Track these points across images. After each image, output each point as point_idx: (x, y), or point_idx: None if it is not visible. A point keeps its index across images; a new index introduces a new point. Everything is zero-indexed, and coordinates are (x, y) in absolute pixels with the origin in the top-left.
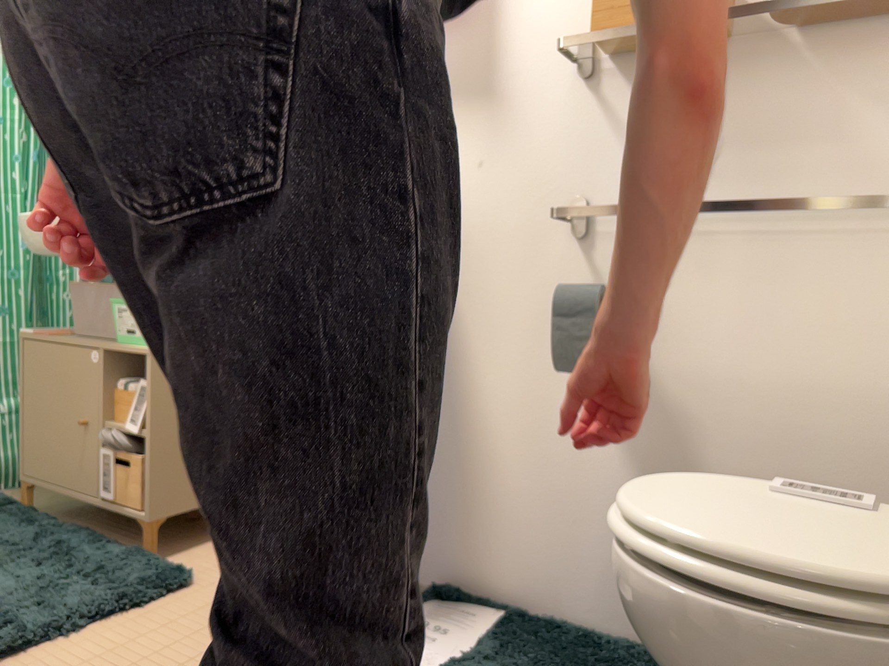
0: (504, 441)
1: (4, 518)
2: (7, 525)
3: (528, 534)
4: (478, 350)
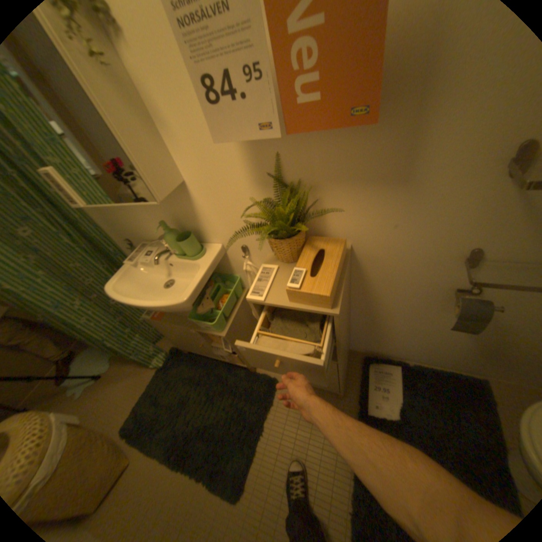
0: (400, 326)
1: (186, 365)
2: (191, 371)
3: (409, 346)
4: (388, 300)
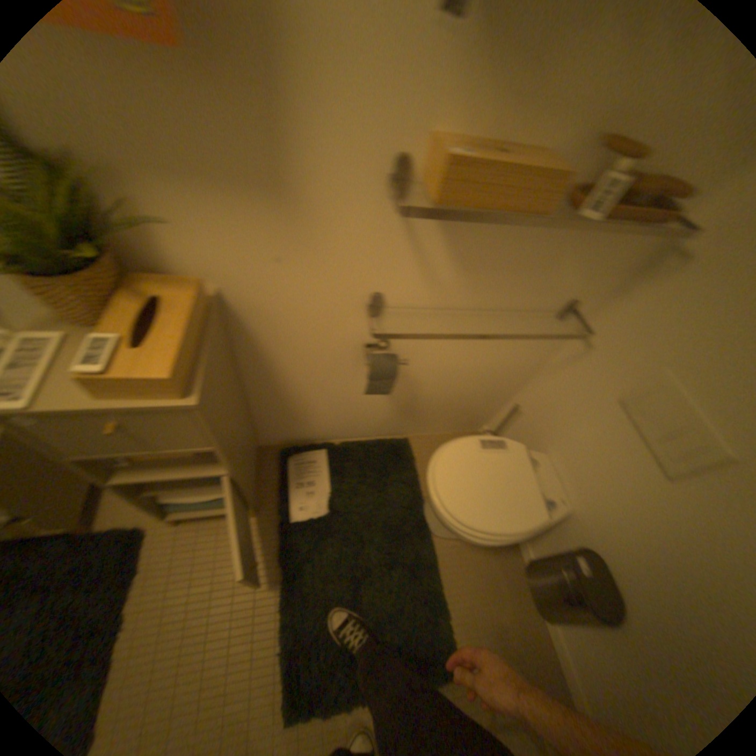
0: (317, 399)
1: None
2: None
3: (332, 422)
4: (295, 369)
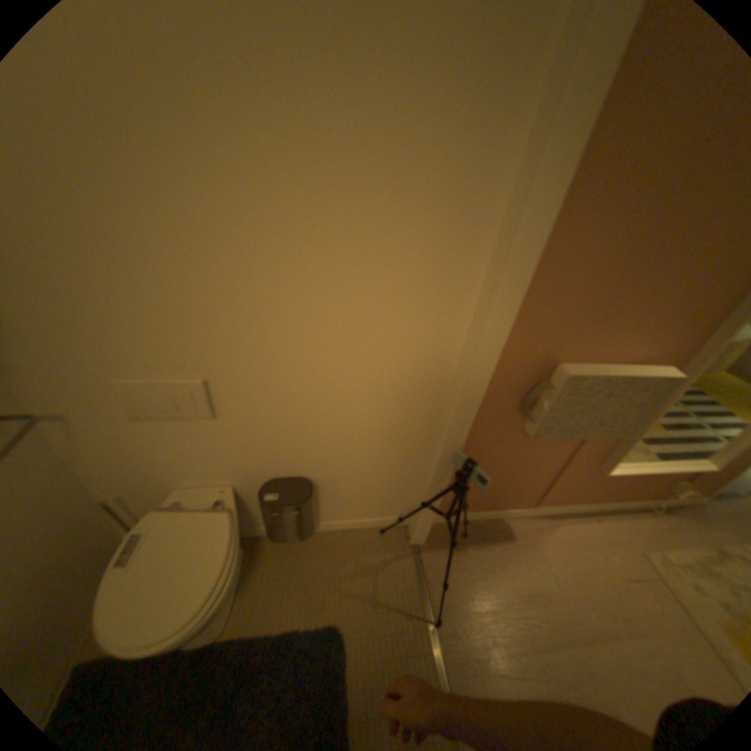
0: None
1: None
2: None
3: None
4: None
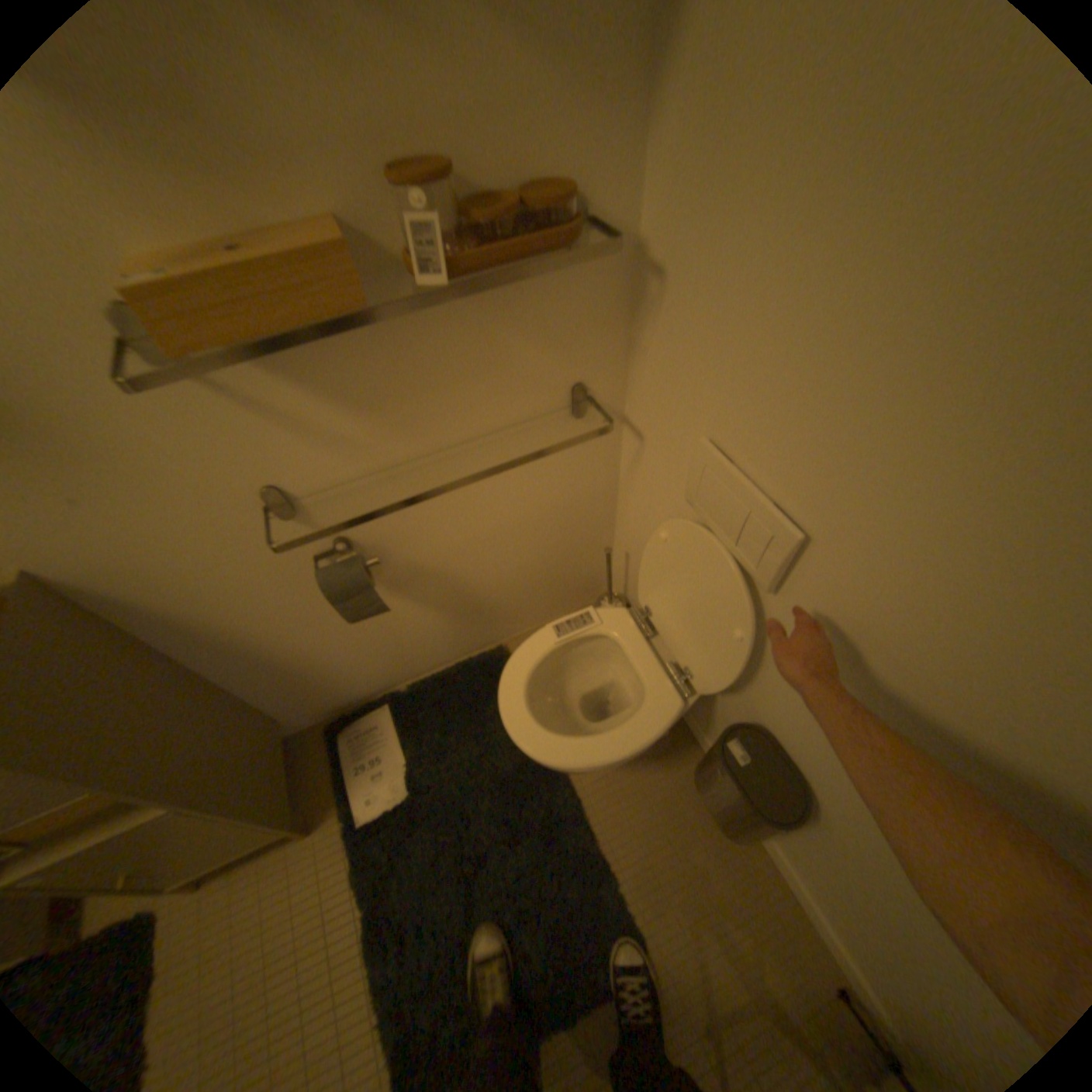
0: (316, 649)
1: None
2: None
3: (370, 668)
4: (244, 625)
